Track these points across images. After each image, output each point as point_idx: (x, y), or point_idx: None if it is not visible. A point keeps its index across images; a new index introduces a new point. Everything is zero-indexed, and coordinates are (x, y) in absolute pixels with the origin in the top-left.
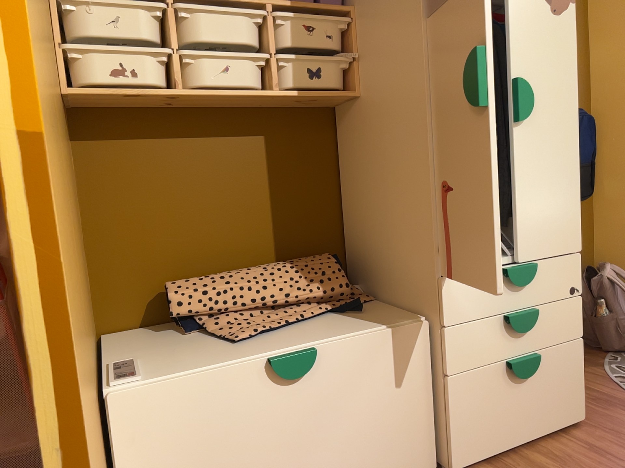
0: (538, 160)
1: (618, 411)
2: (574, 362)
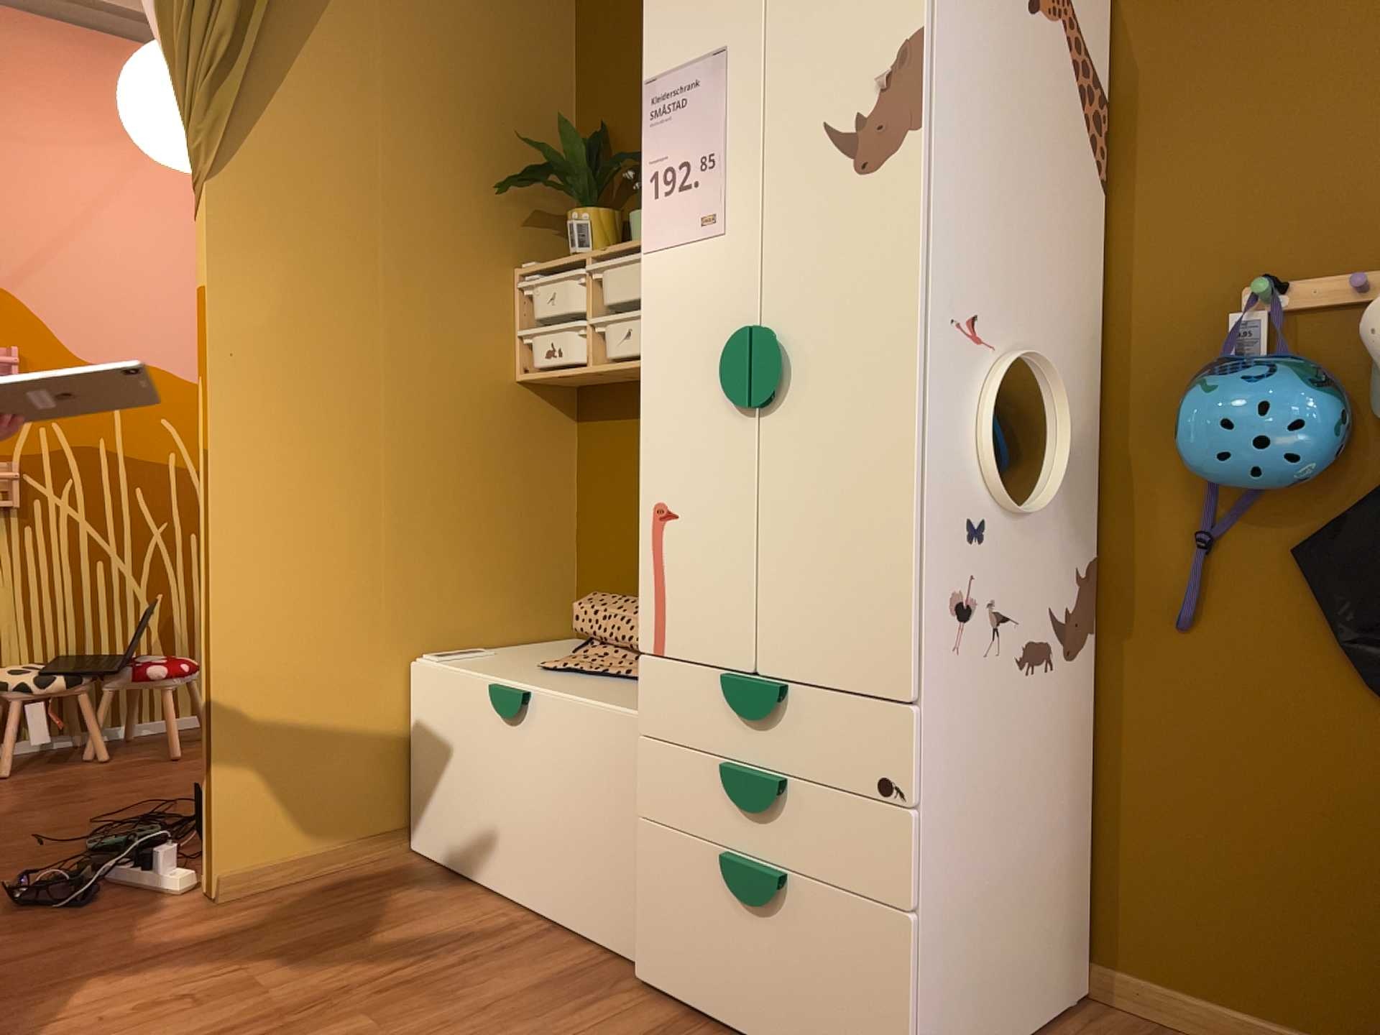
0: (808, 480)
1: None
2: (882, 961)
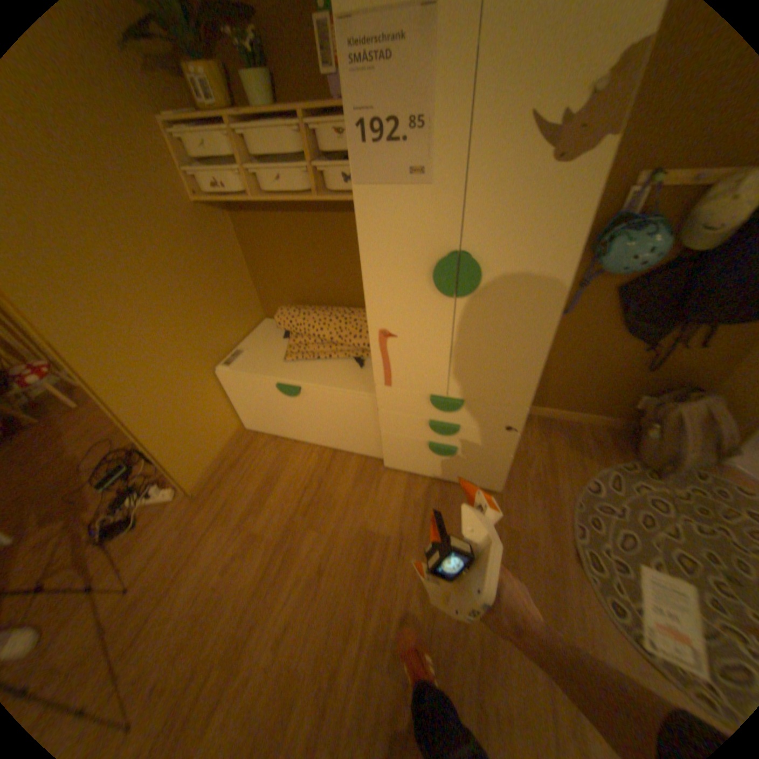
0: (486, 331)
1: (536, 504)
2: (497, 466)
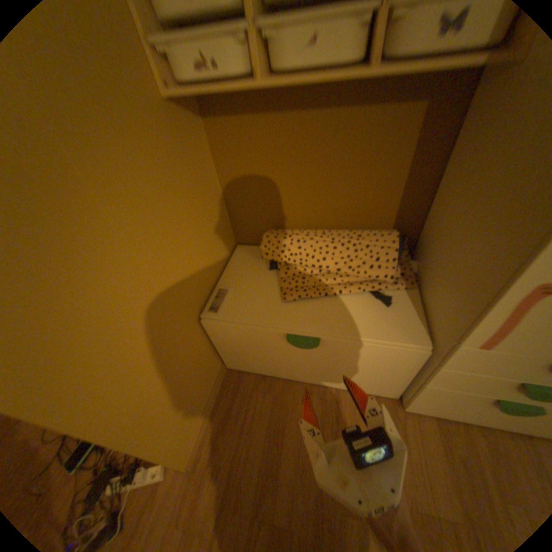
0: None
1: None
2: None
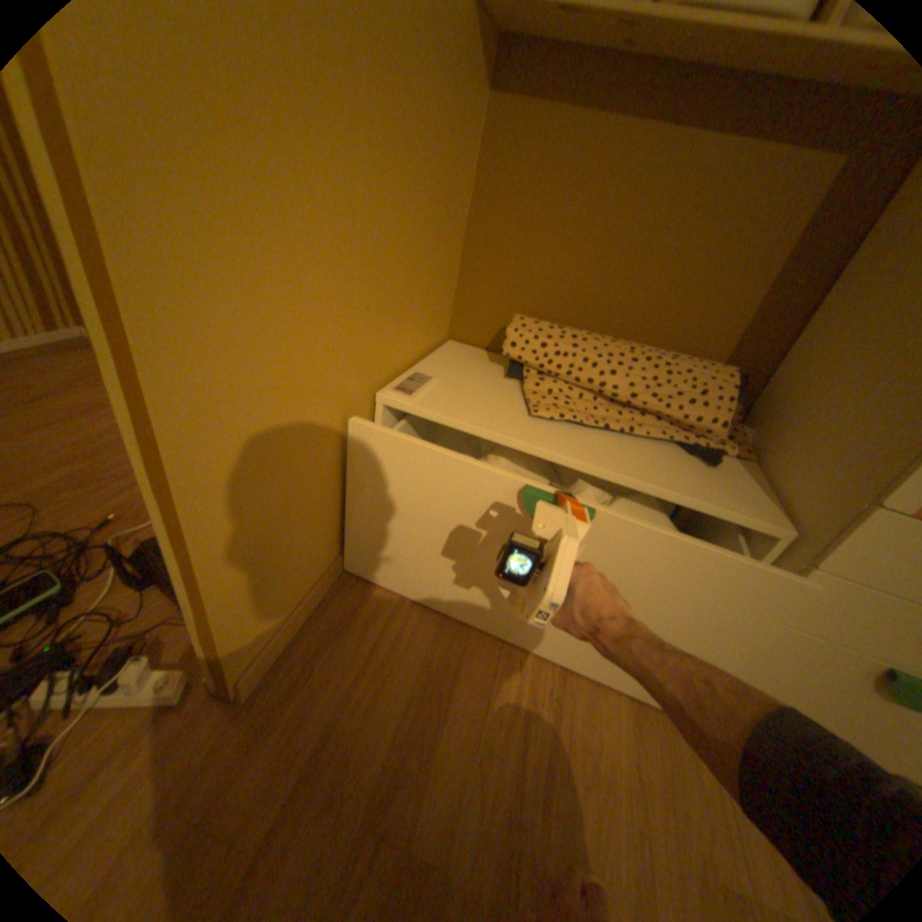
0: None
1: None
2: None
